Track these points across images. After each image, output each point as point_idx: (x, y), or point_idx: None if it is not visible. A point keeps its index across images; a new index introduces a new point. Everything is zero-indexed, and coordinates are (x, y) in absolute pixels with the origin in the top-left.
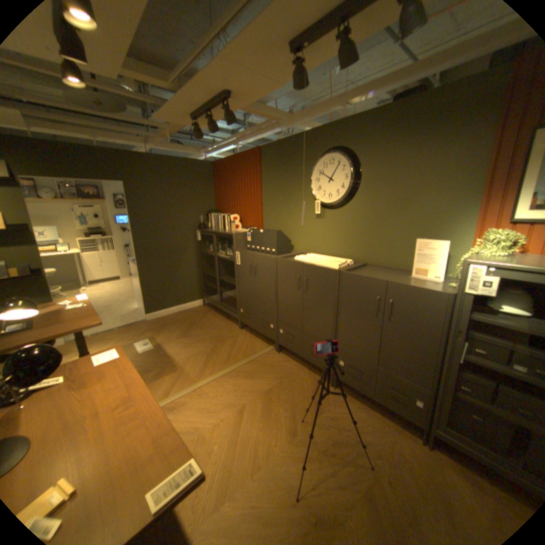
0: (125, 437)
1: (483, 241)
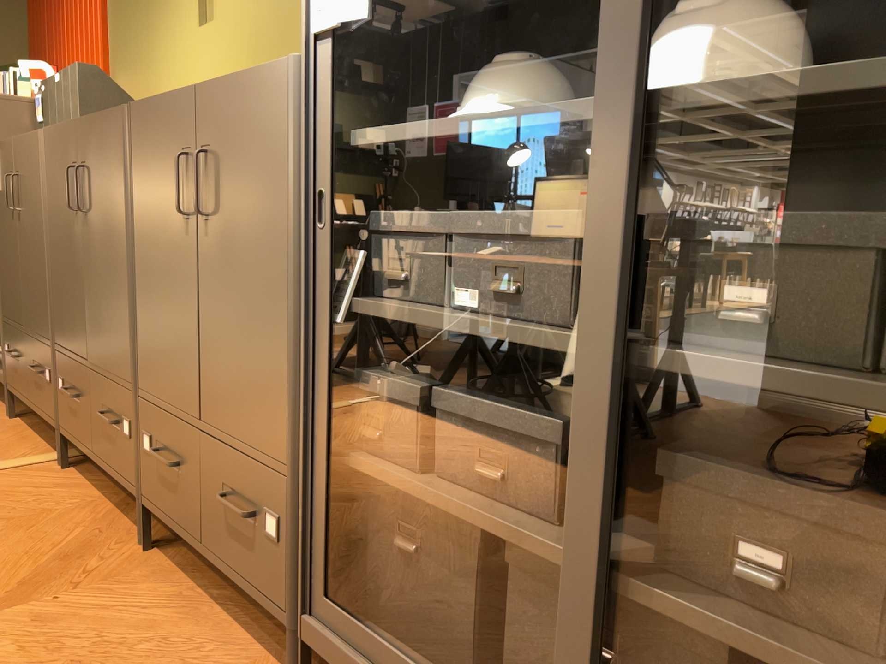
0: None
1: None
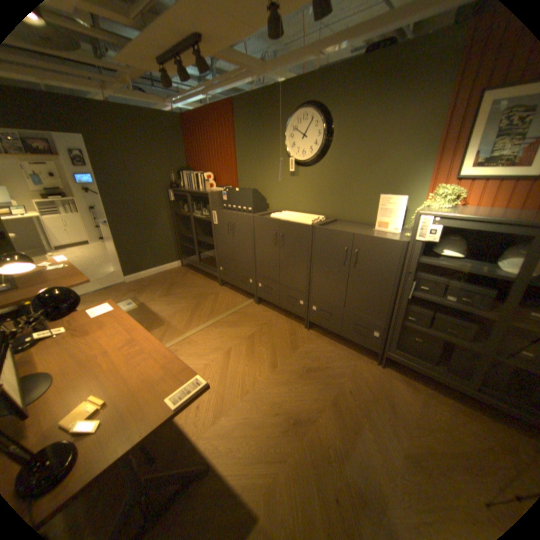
0: (136, 367)
1: (433, 196)
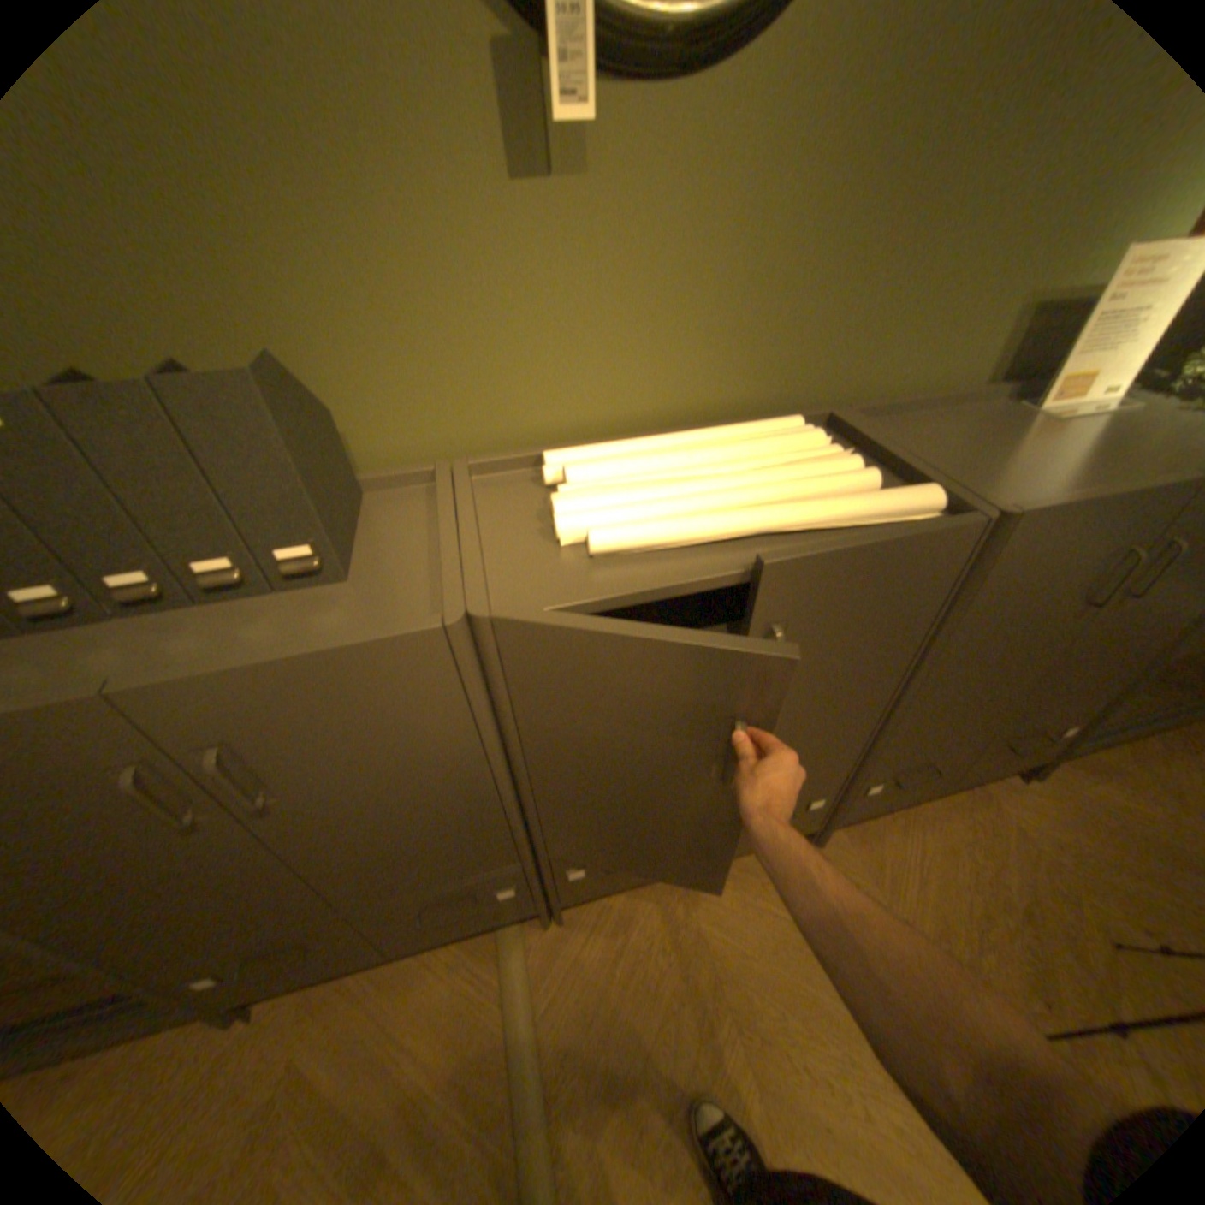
0: None
1: None
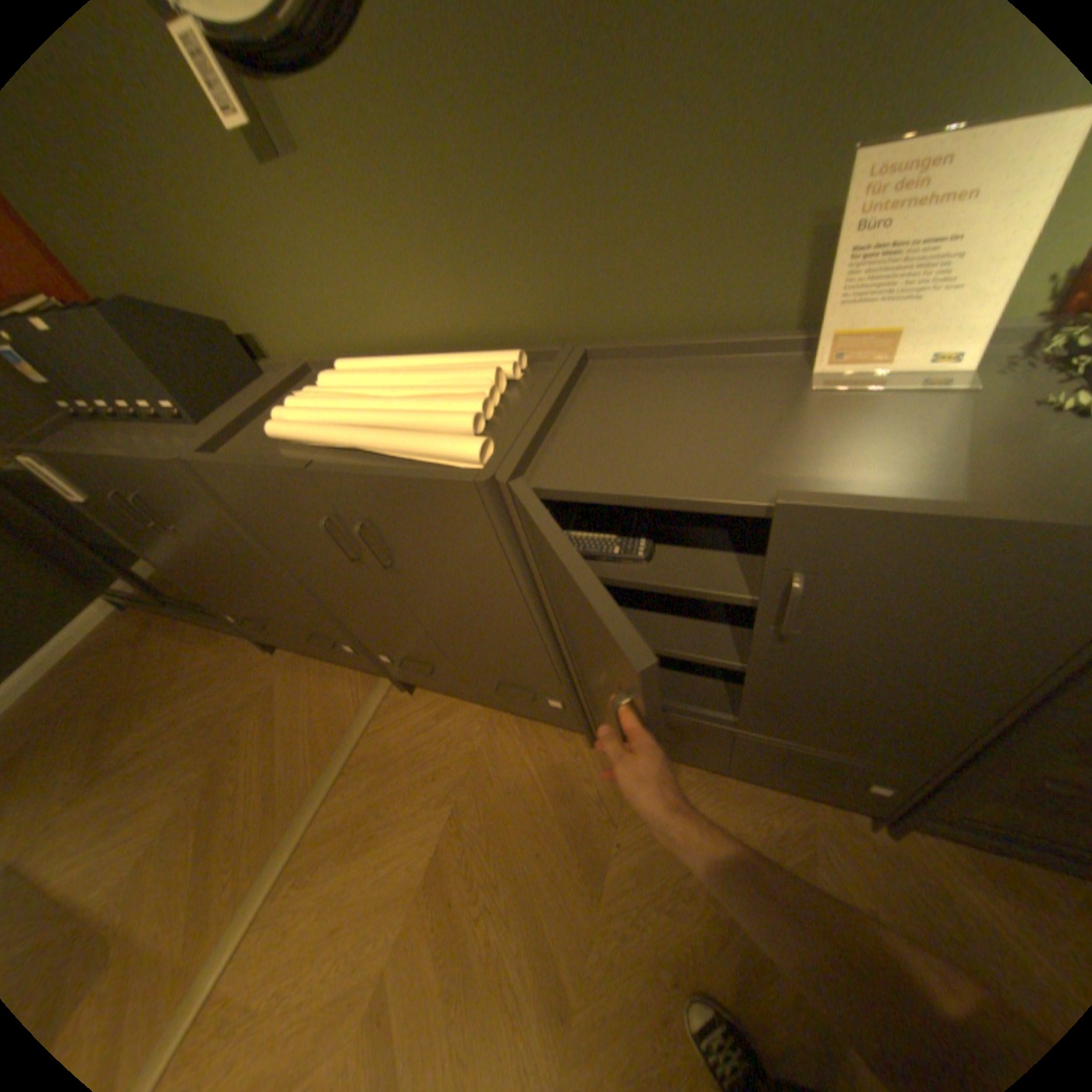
0: None
1: None
